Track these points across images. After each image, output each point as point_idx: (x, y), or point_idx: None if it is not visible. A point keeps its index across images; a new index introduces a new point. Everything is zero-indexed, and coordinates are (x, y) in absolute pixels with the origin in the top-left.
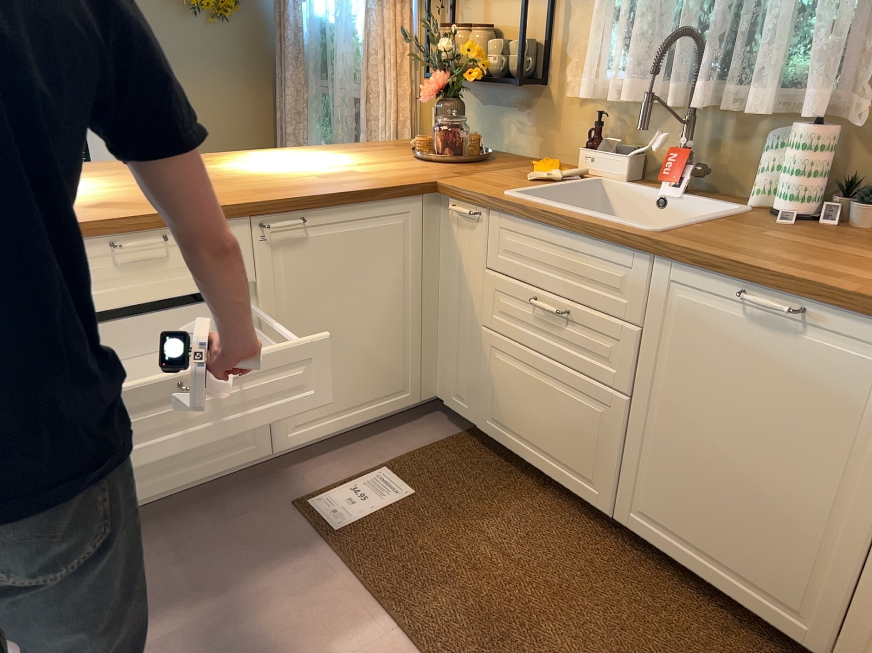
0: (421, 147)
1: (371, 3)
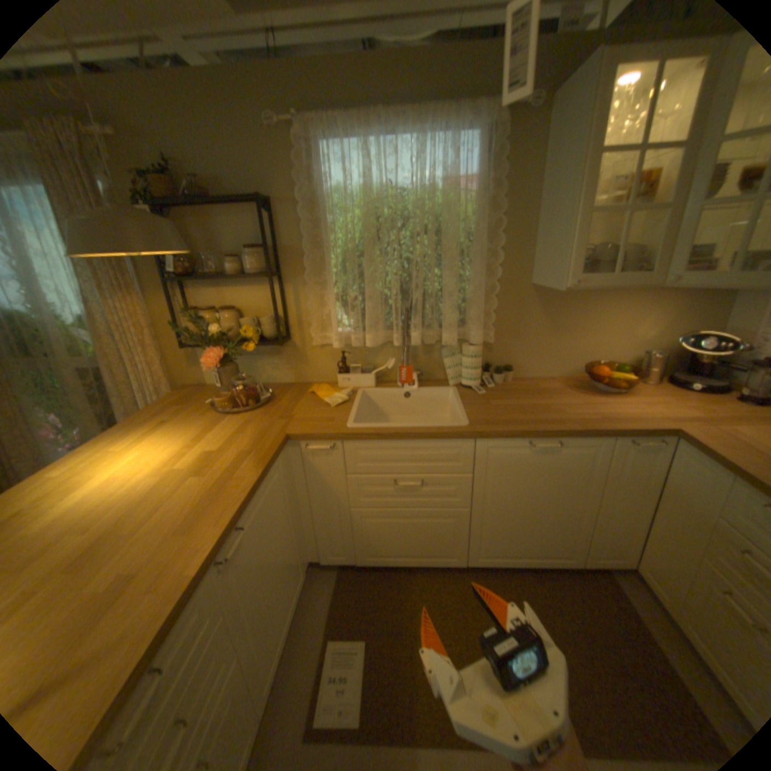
0: (223, 403)
1: (84, 293)
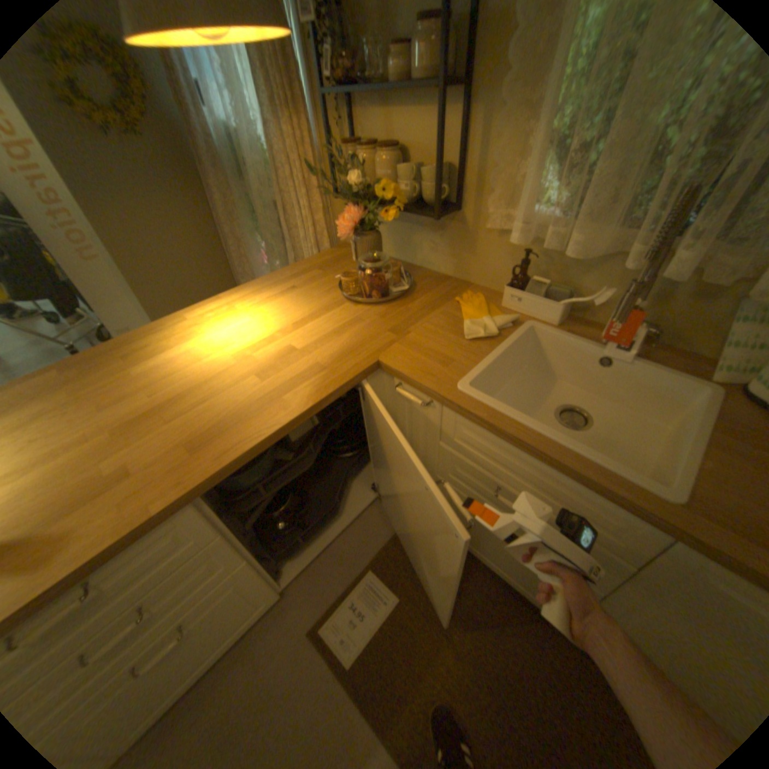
0: (348, 284)
1: (265, 110)
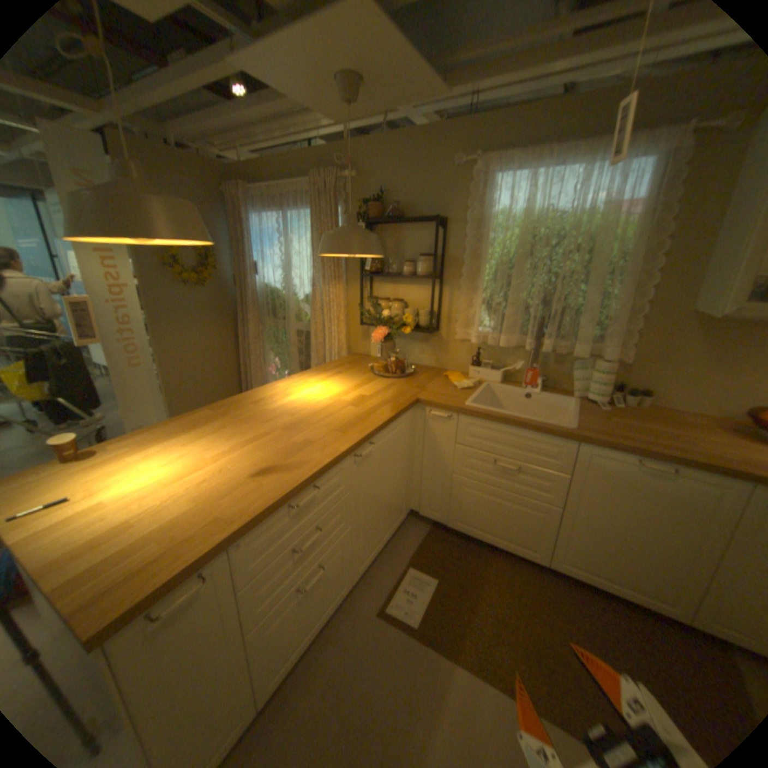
0: (378, 369)
1: (314, 281)
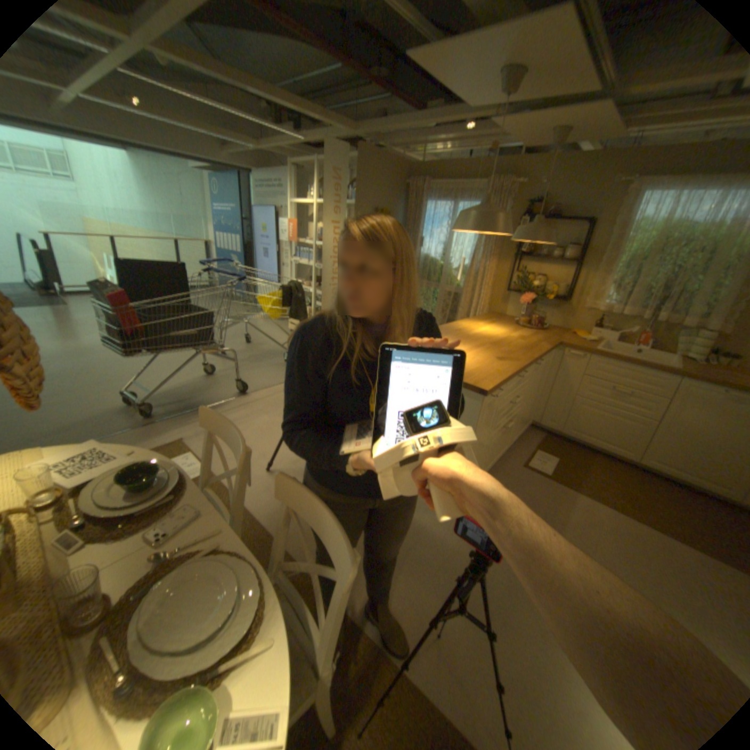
0: (524, 322)
1: (473, 255)
